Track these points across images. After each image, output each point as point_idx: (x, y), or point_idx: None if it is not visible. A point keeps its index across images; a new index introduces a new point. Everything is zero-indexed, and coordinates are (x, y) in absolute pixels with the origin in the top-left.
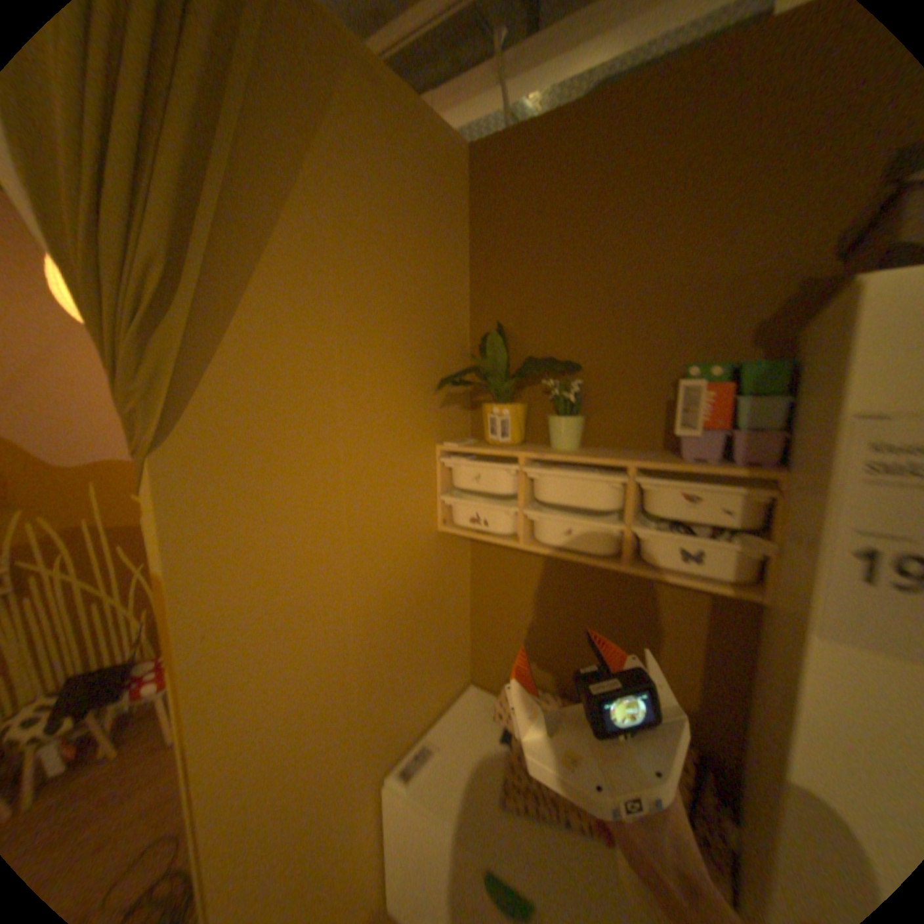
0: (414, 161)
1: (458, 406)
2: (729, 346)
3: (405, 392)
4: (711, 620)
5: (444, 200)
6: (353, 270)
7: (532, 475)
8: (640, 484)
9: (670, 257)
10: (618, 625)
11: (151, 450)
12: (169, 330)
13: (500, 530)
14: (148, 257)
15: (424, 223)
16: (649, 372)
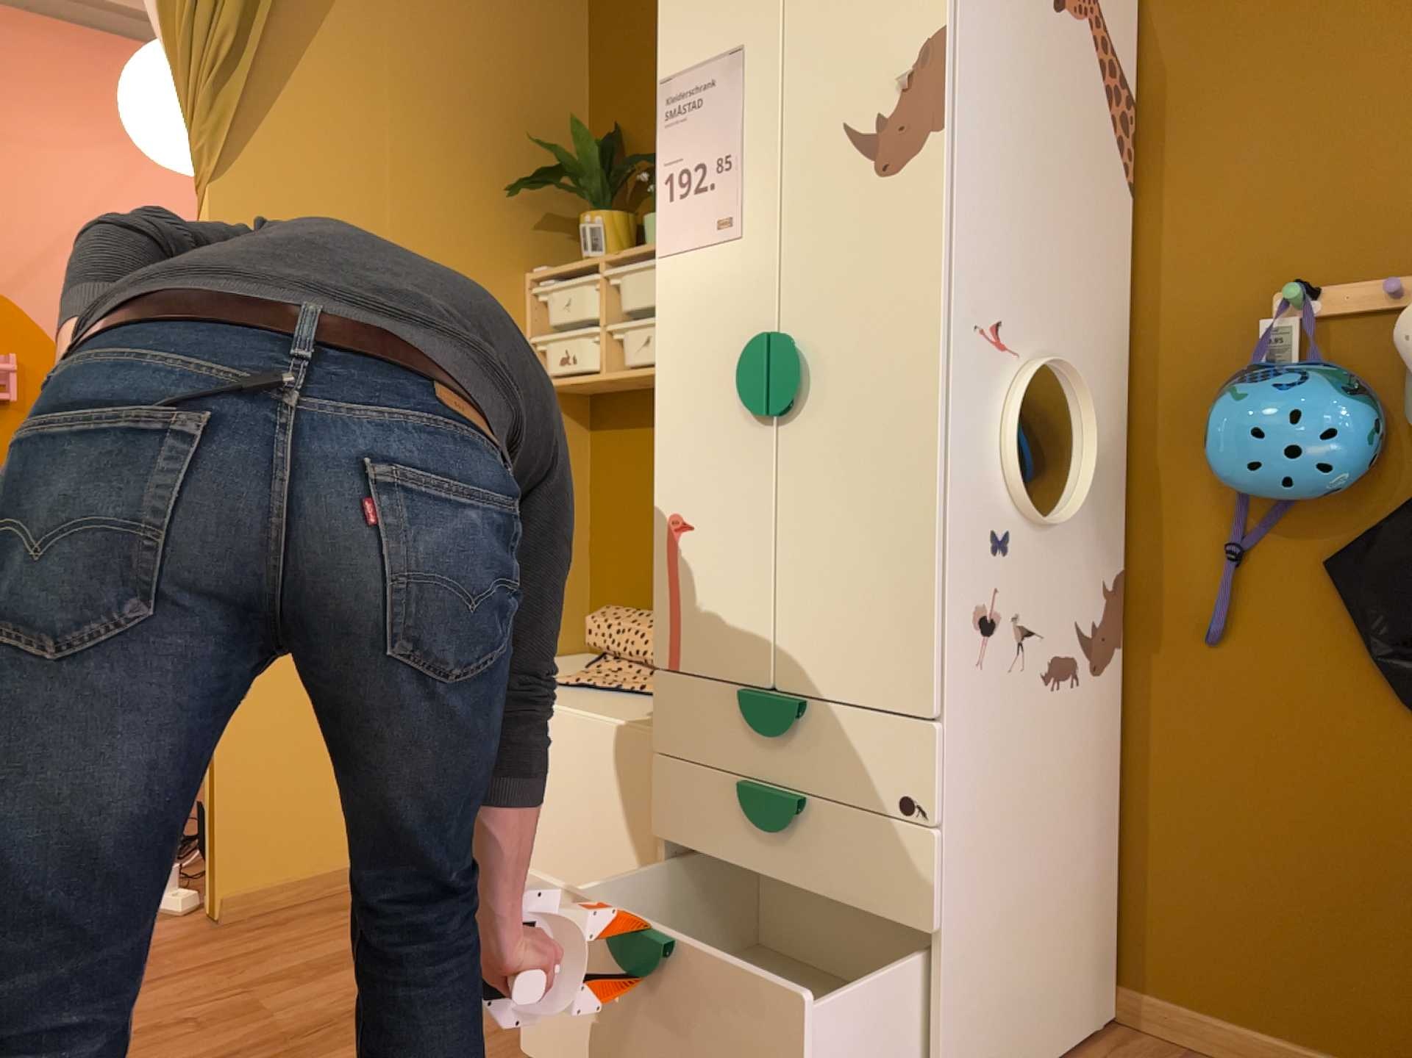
0: None
1: (568, 237)
2: None
3: (478, 198)
4: None
5: None
6: (414, 58)
7: (615, 286)
8: None
9: None
10: None
11: (213, 184)
12: (236, 90)
13: (587, 369)
14: (228, 33)
15: (514, 13)
16: None
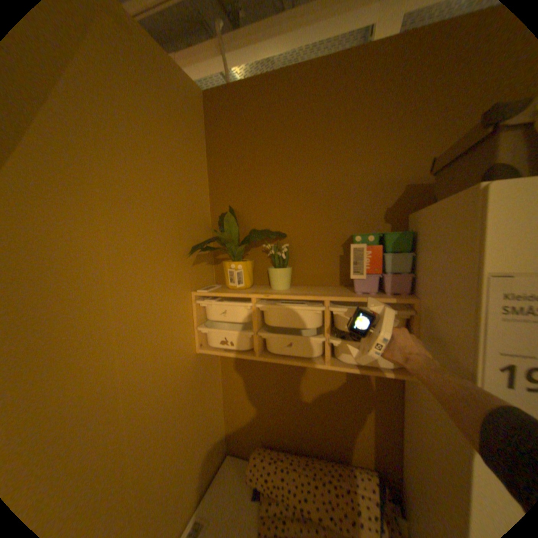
0: (163, 94)
1: (206, 263)
2: (372, 223)
3: (165, 257)
4: (377, 389)
5: (187, 124)
6: (116, 166)
7: (262, 309)
8: (331, 309)
9: (335, 169)
10: (322, 399)
11: None
12: None
13: (242, 349)
14: None
15: (173, 137)
16: (328, 238)
